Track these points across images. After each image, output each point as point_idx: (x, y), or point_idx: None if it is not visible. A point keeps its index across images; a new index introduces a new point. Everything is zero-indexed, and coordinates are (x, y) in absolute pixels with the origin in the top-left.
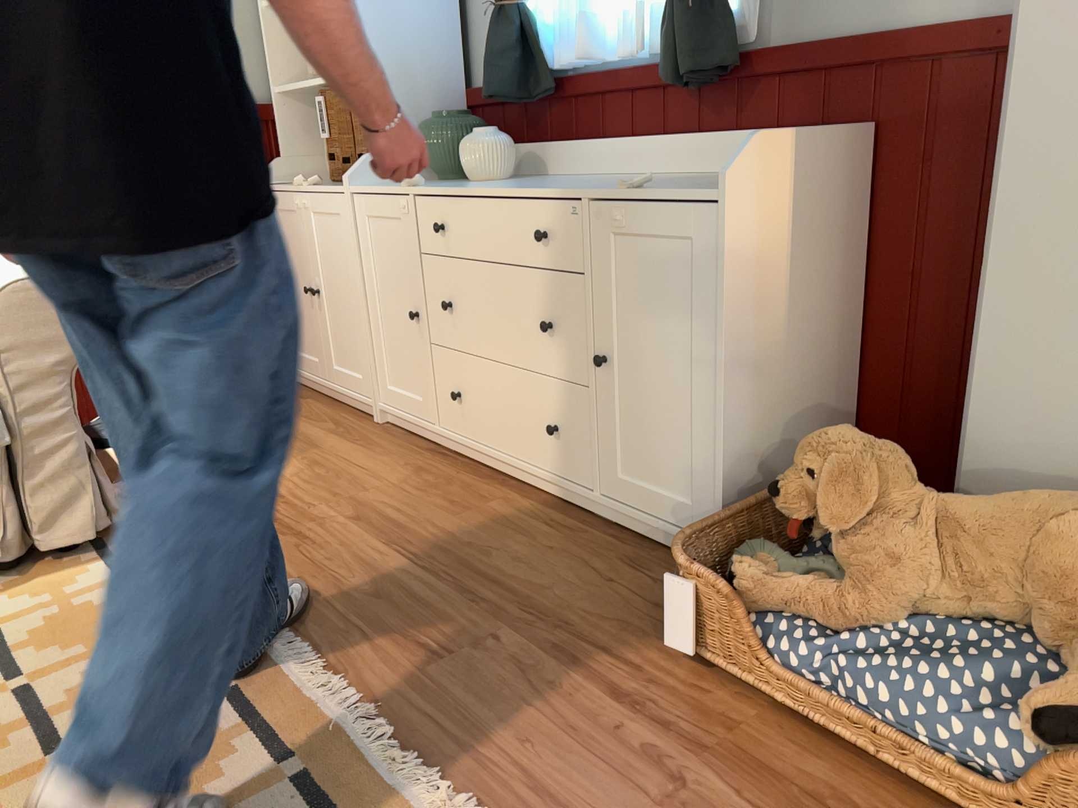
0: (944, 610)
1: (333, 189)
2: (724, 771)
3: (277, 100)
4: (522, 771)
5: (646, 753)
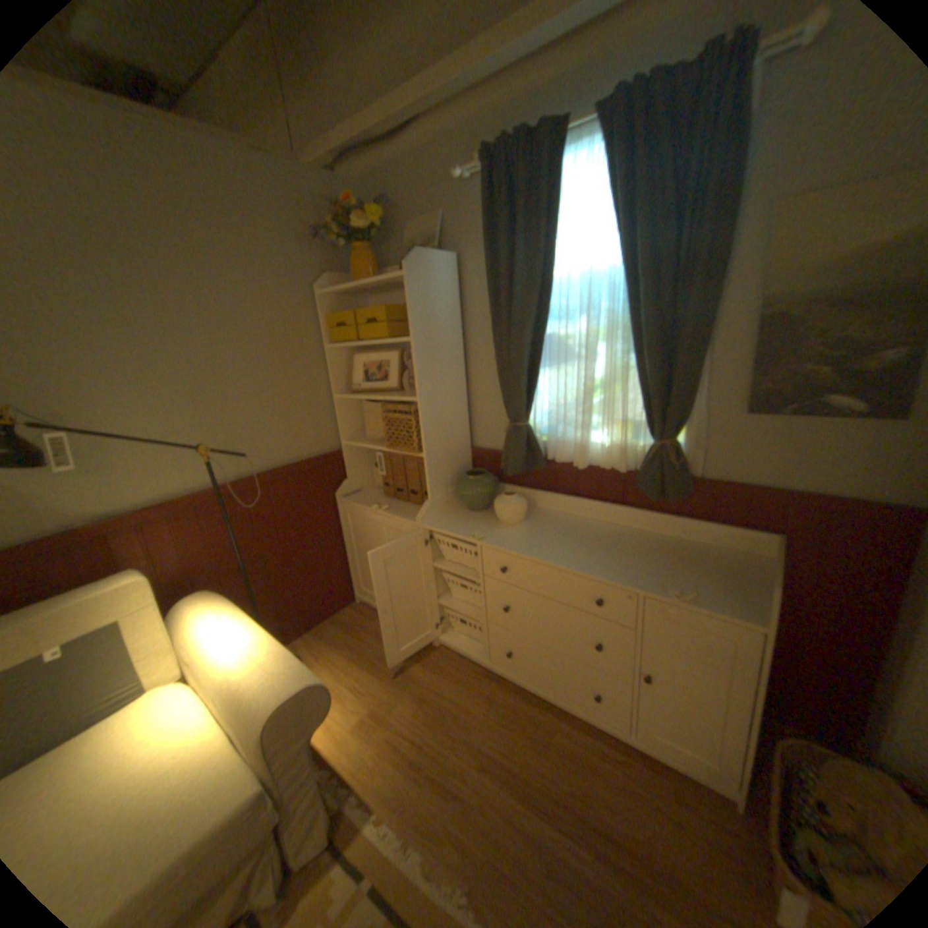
0: None
1: (402, 516)
2: None
3: (345, 446)
4: None
5: None
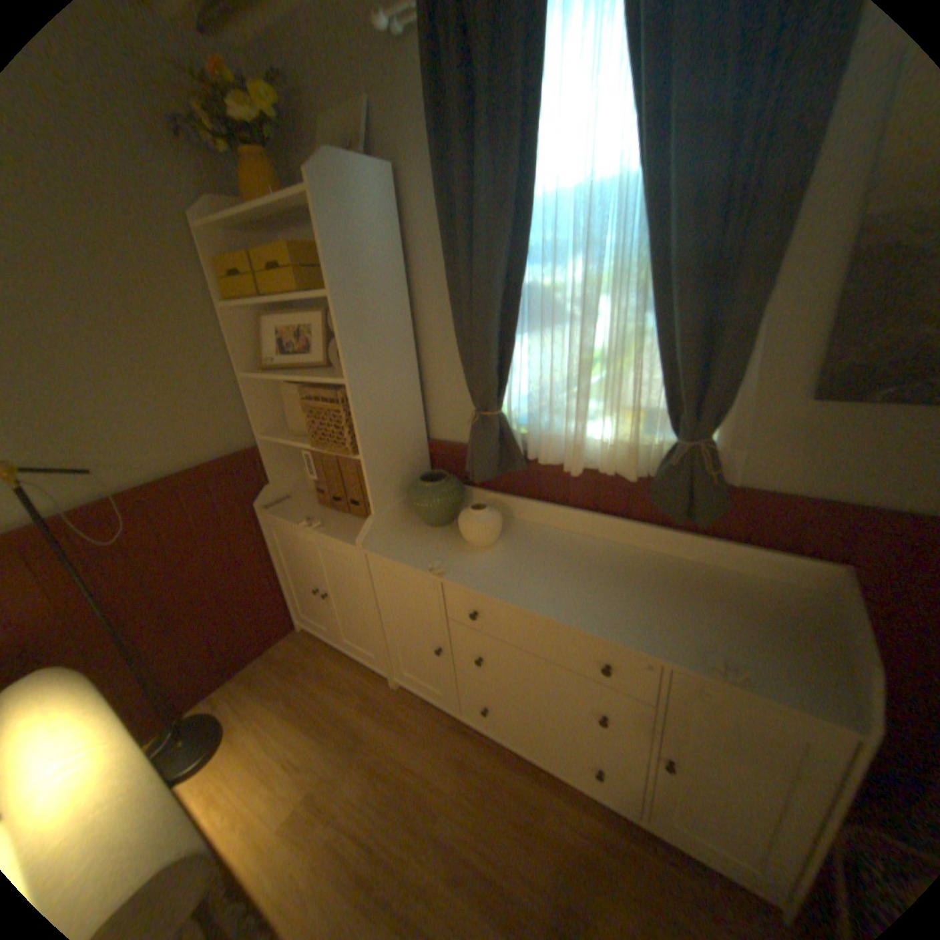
0: None
1: (339, 536)
2: None
3: (261, 442)
4: None
5: None
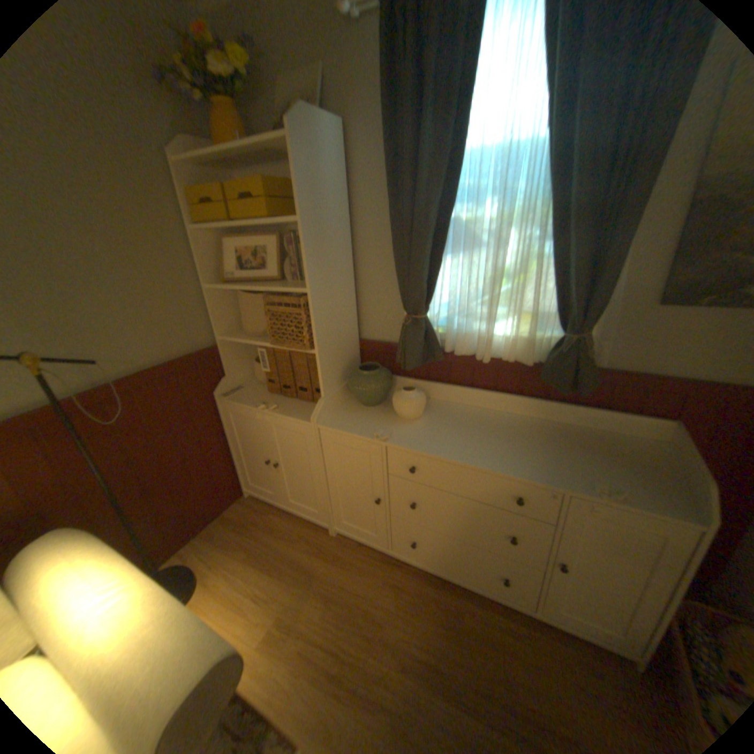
0: None
1: (294, 415)
2: None
3: (221, 341)
4: None
5: None
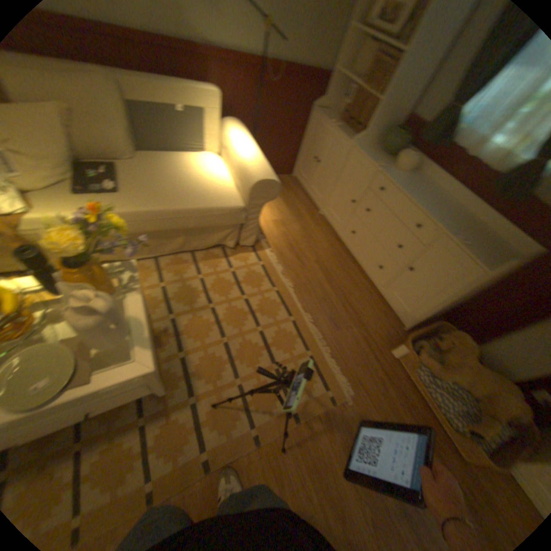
0: (461, 388)
1: (345, 136)
2: (395, 392)
3: (337, 72)
4: (355, 375)
5: (381, 380)
